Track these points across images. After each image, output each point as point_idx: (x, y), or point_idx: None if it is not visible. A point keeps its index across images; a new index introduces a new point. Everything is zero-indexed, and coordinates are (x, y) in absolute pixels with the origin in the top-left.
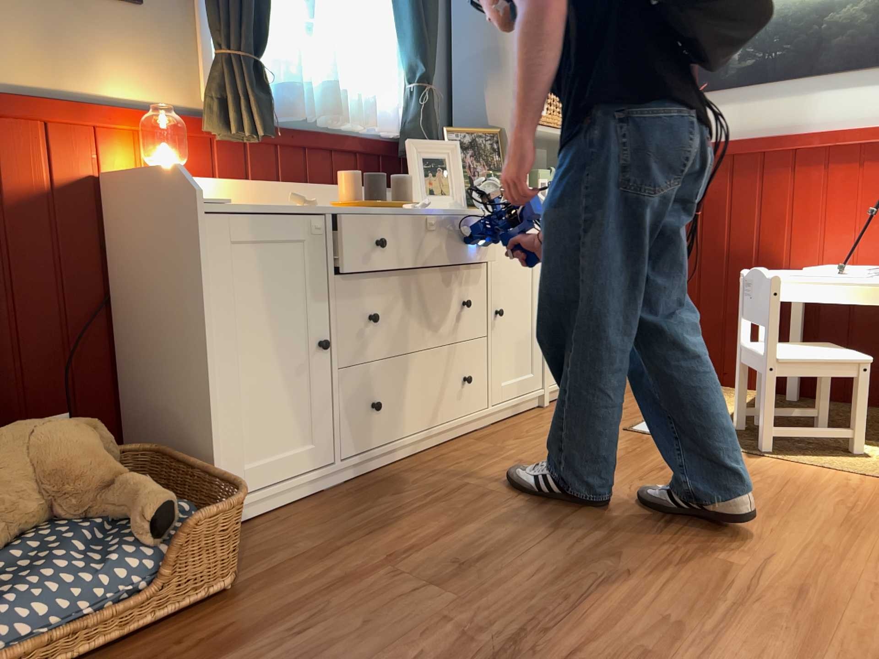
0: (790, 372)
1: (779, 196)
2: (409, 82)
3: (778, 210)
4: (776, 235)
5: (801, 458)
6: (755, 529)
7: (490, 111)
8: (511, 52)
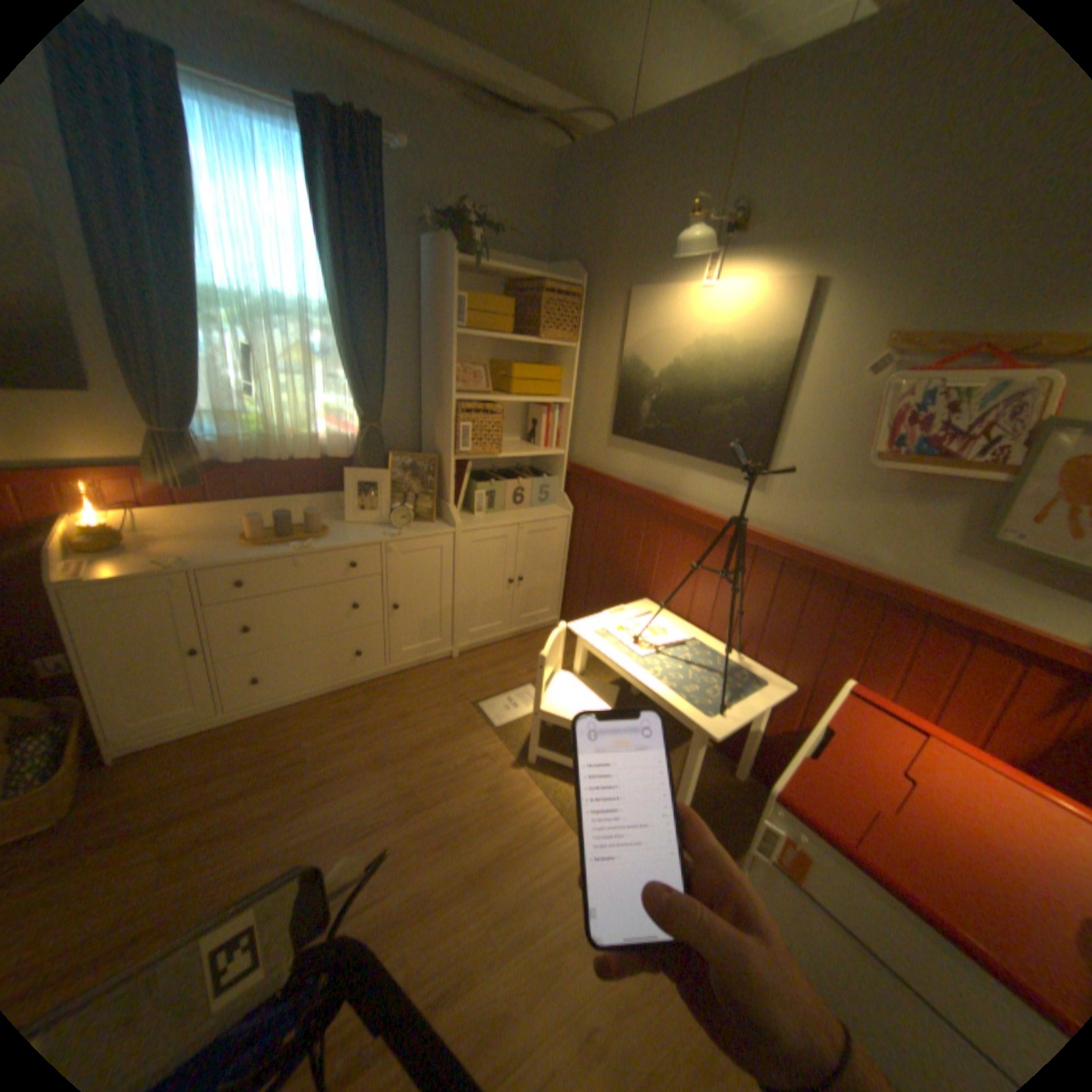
0: (549, 722)
1: (655, 544)
2: (357, 418)
3: (653, 554)
4: (649, 573)
5: (543, 782)
6: (411, 863)
7: (436, 438)
8: (445, 398)
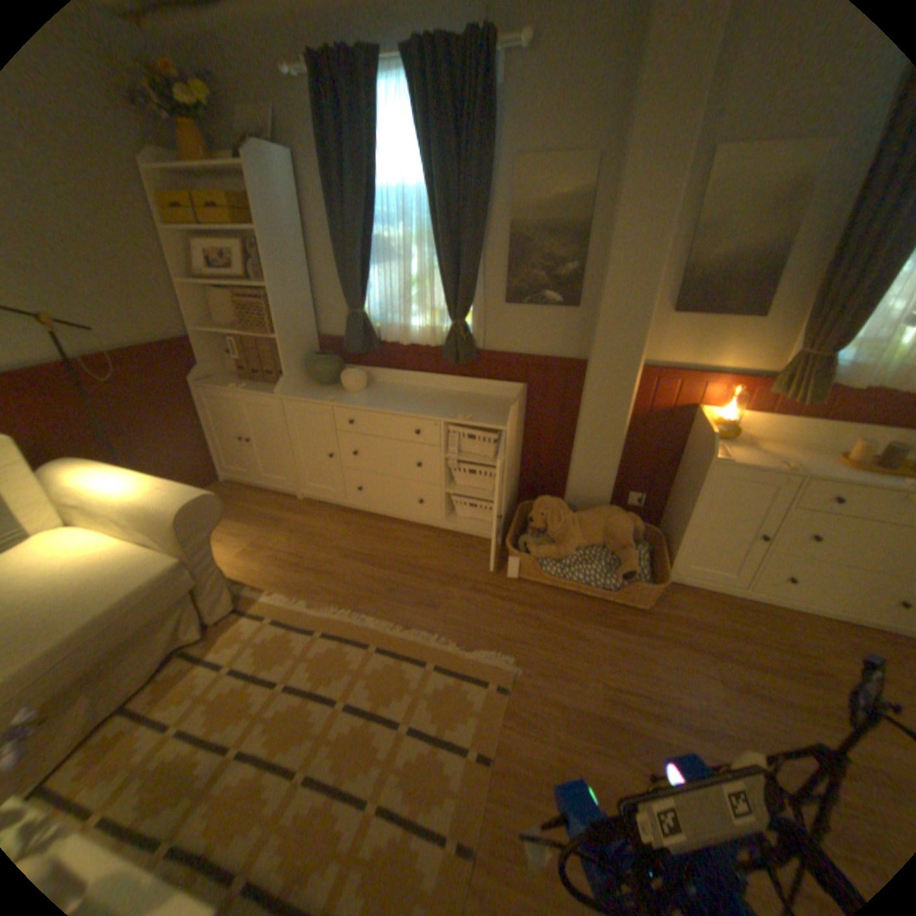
0: None
1: None
2: None
3: None
4: None
5: None
6: None
7: None
8: None
